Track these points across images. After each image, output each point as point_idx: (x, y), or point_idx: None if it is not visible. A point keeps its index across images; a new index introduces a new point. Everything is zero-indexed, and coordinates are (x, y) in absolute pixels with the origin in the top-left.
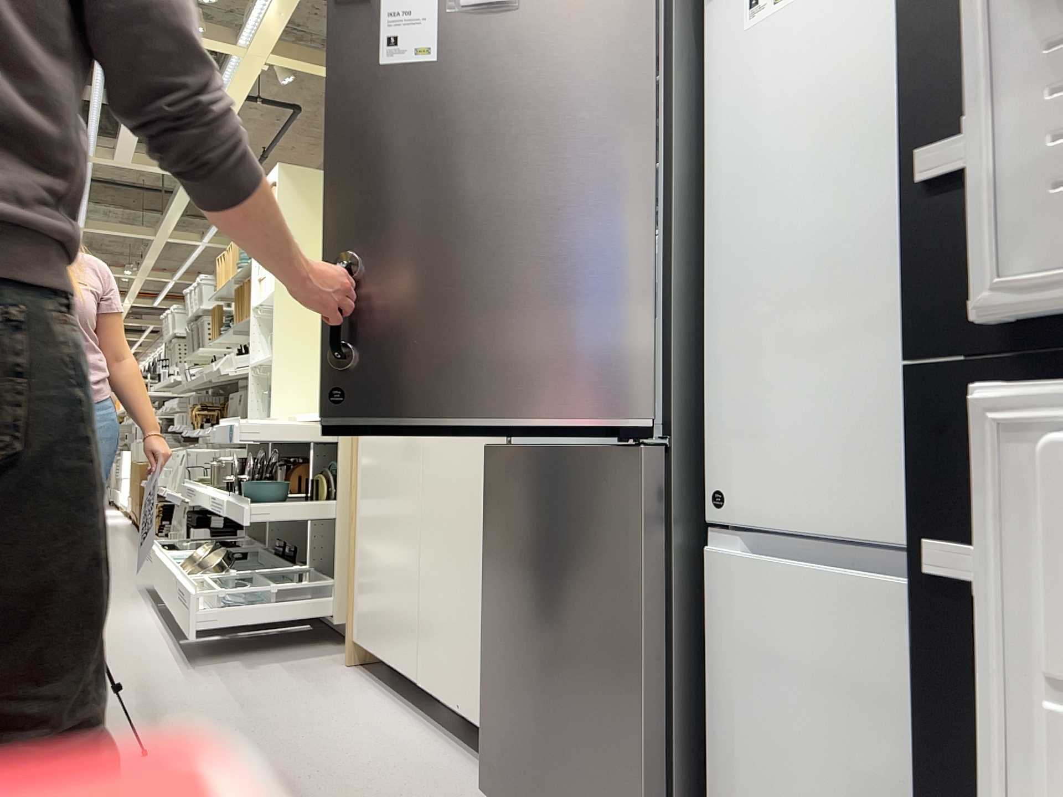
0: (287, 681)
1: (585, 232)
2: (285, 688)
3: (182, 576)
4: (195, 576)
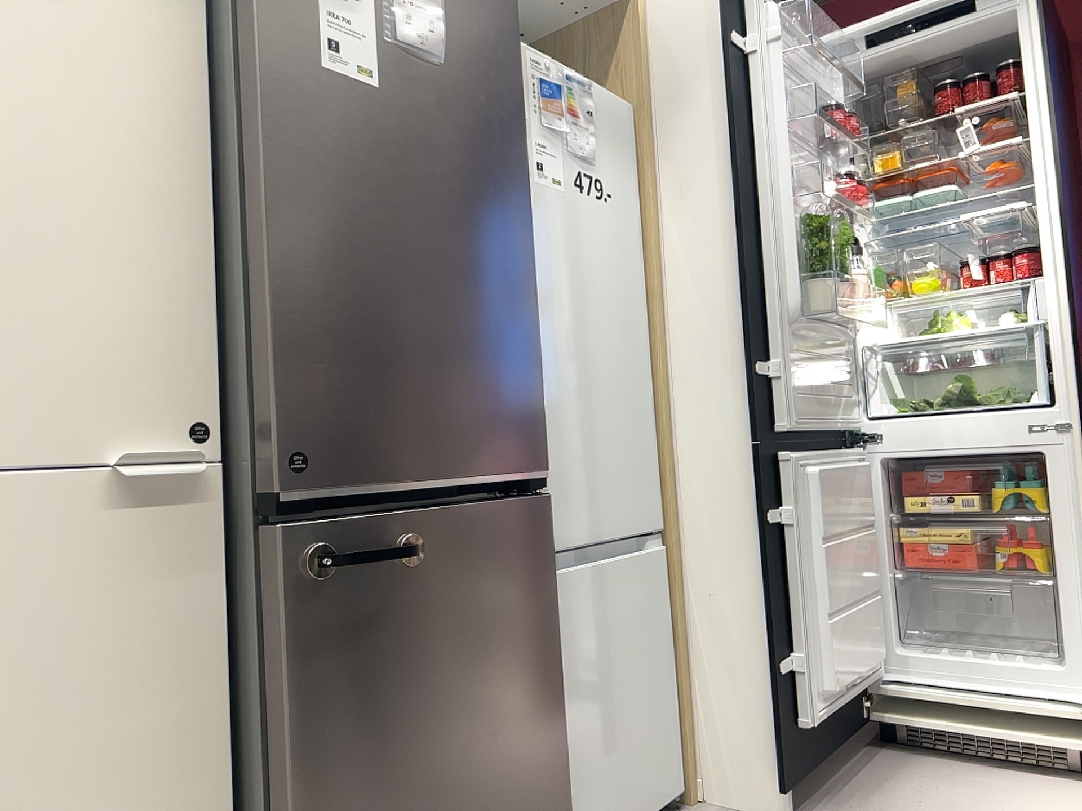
0: None
1: (480, 276)
2: None
3: None
4: None
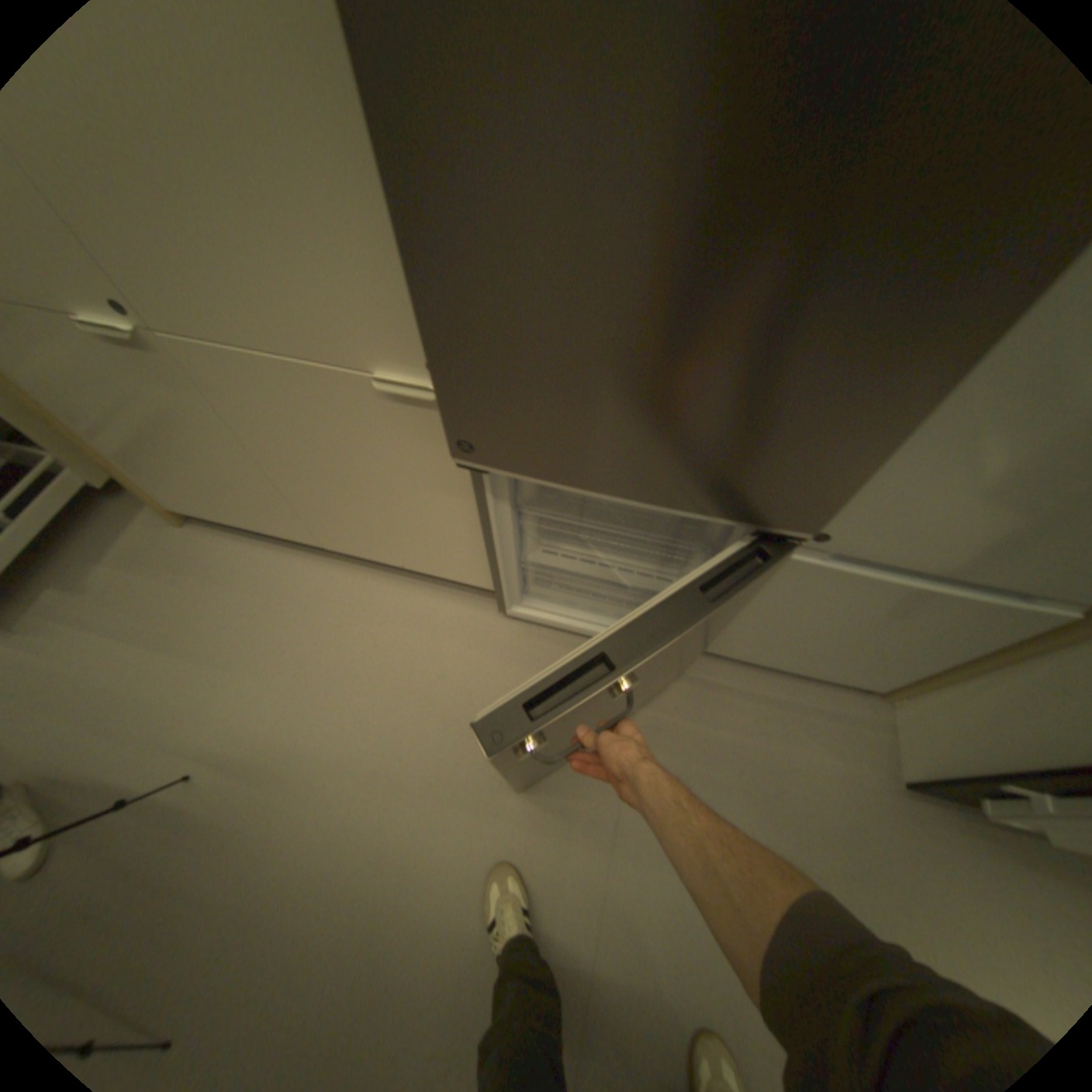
0: (149, 586)
1: (823, 288)
2: (161, 597)
3: None
4: None
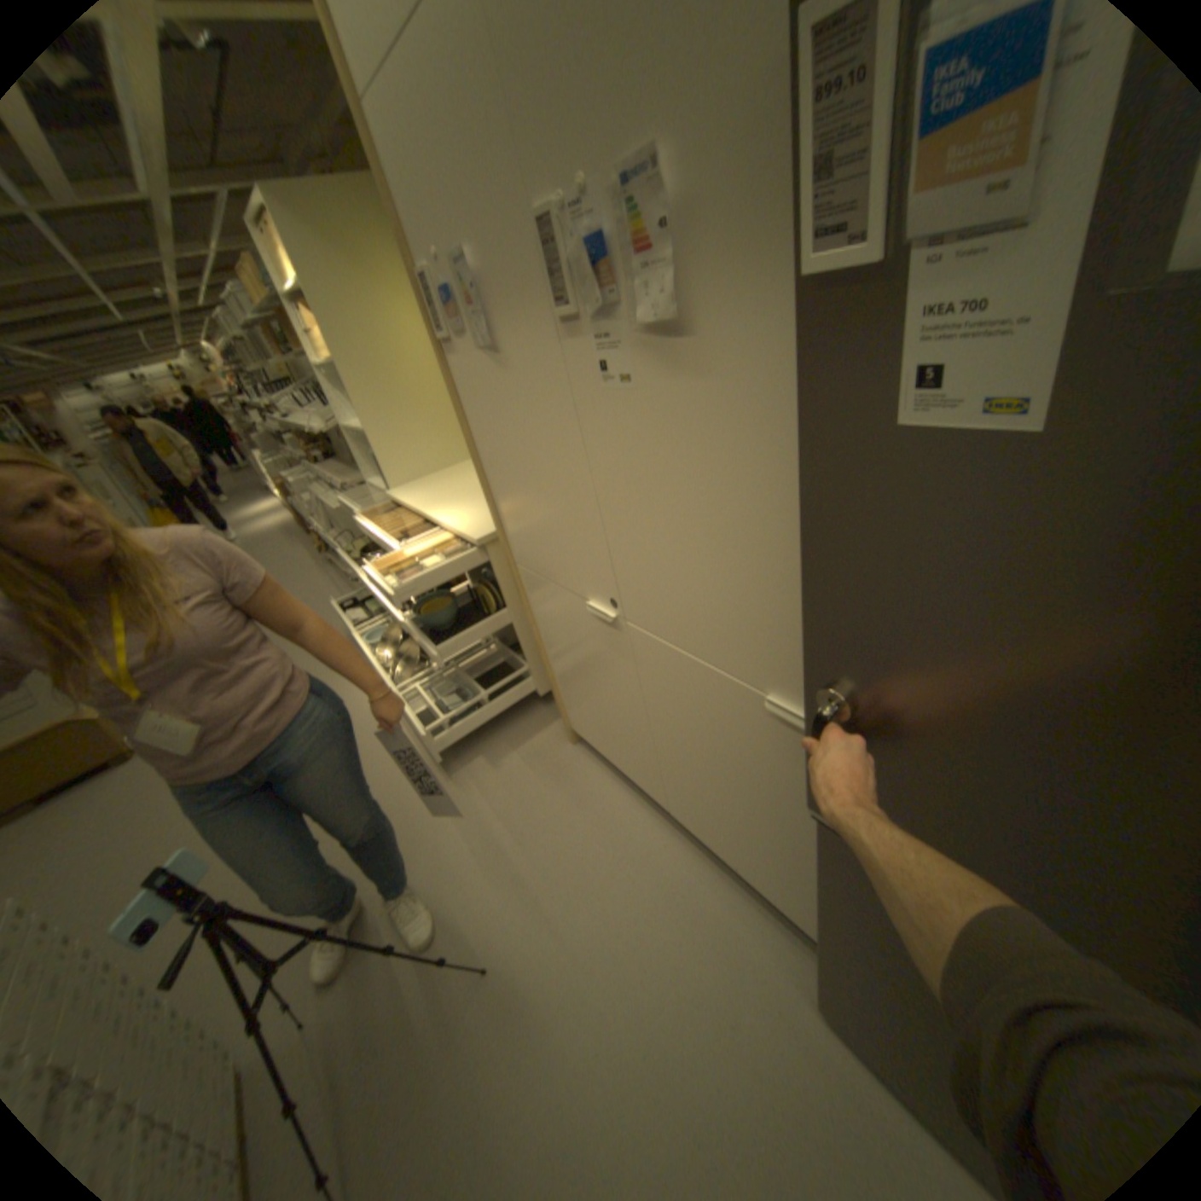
0: (536, 784)
1: None
2: (539, 797)
3: (396, 687)
4: (406, 682)
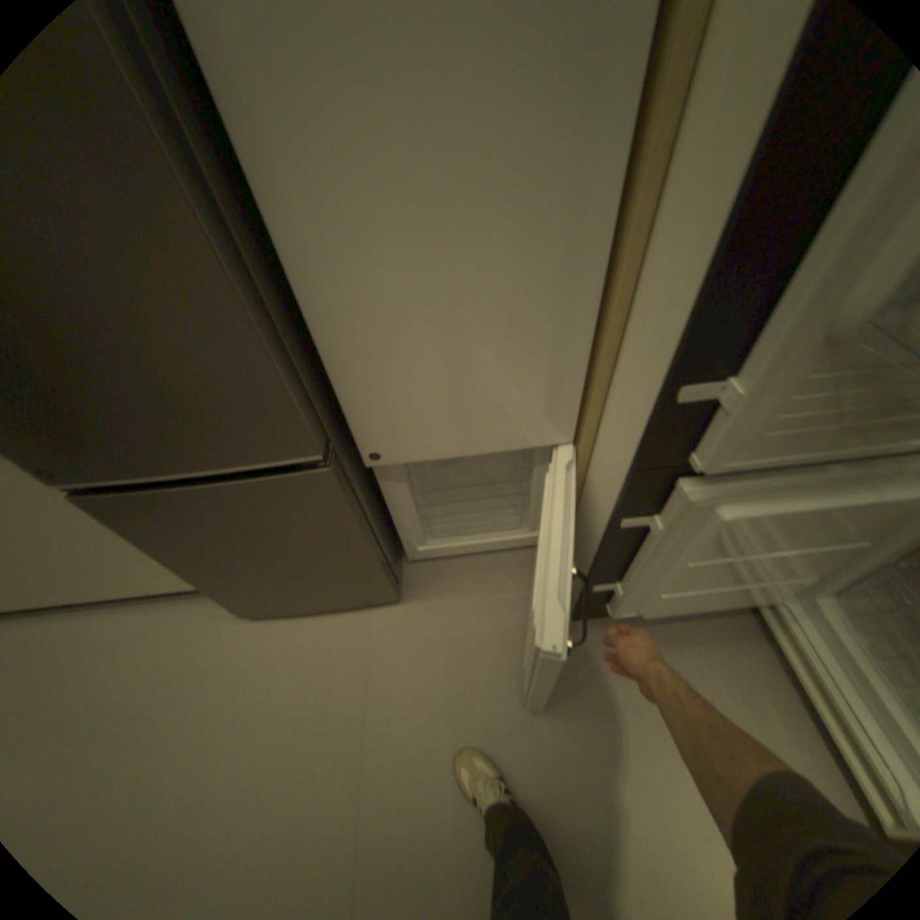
0: None
1: (118, 305)
2: None
3: None
4: None
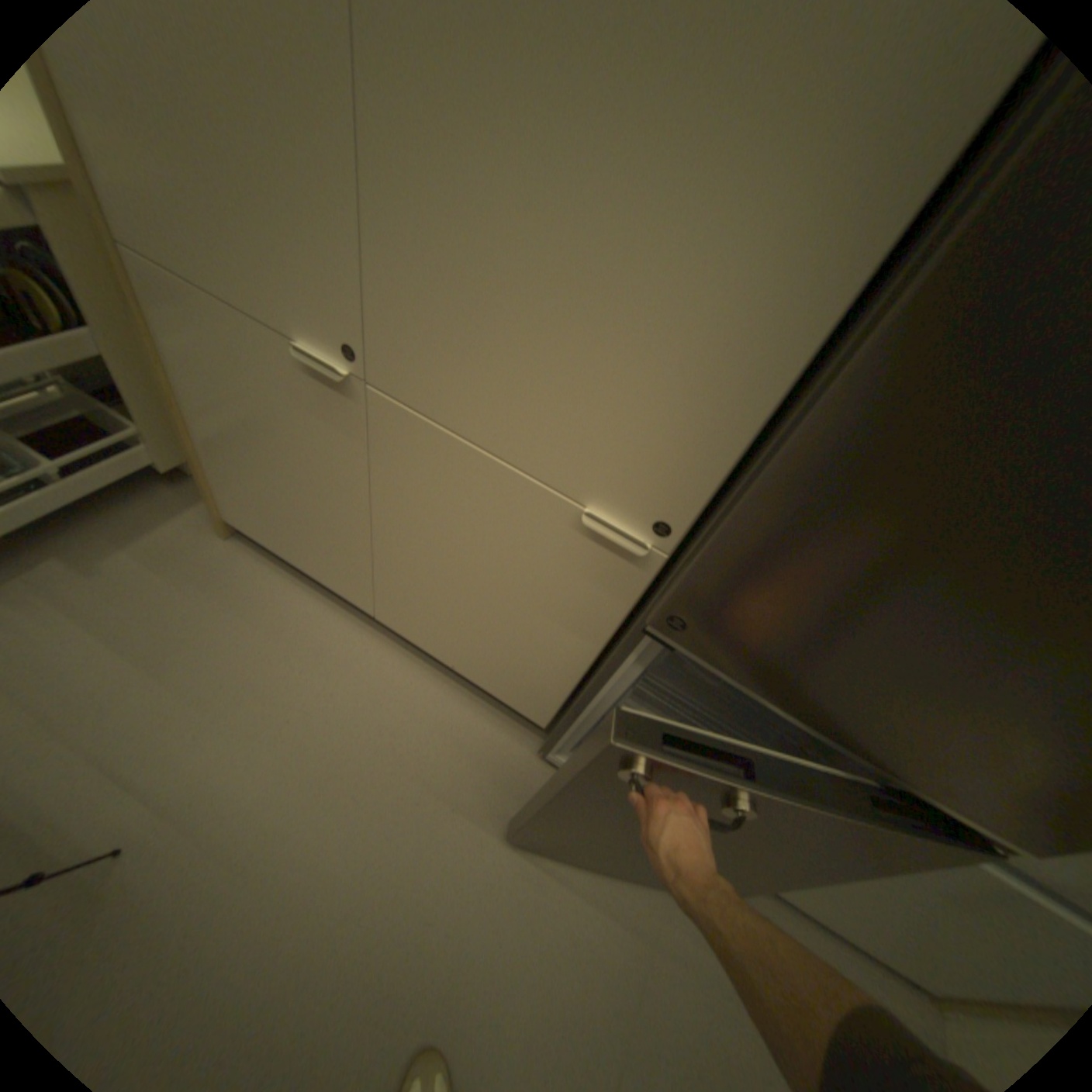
0: (170, 593)
1: None
2: (178, 611)
3: None
4: None
